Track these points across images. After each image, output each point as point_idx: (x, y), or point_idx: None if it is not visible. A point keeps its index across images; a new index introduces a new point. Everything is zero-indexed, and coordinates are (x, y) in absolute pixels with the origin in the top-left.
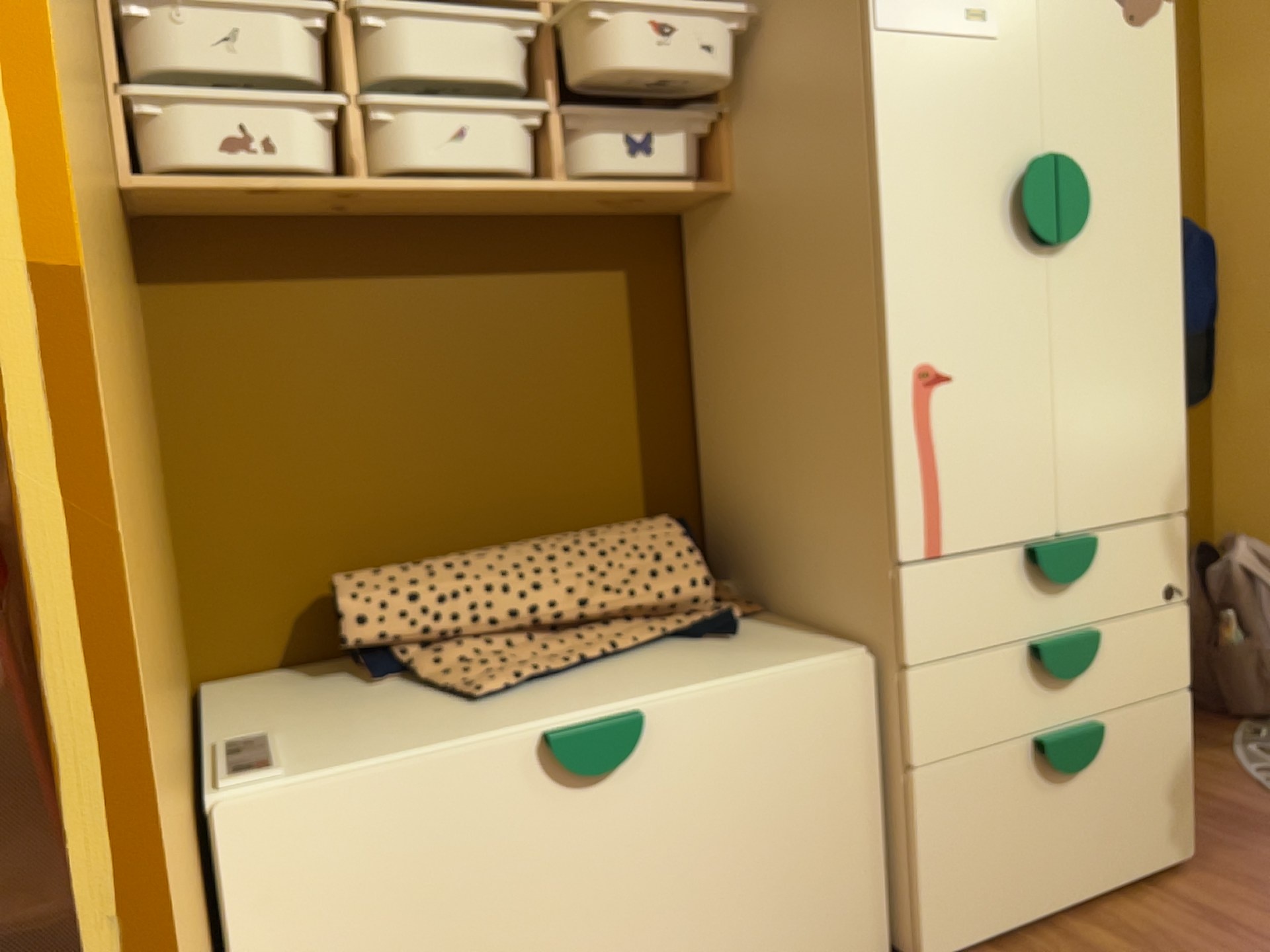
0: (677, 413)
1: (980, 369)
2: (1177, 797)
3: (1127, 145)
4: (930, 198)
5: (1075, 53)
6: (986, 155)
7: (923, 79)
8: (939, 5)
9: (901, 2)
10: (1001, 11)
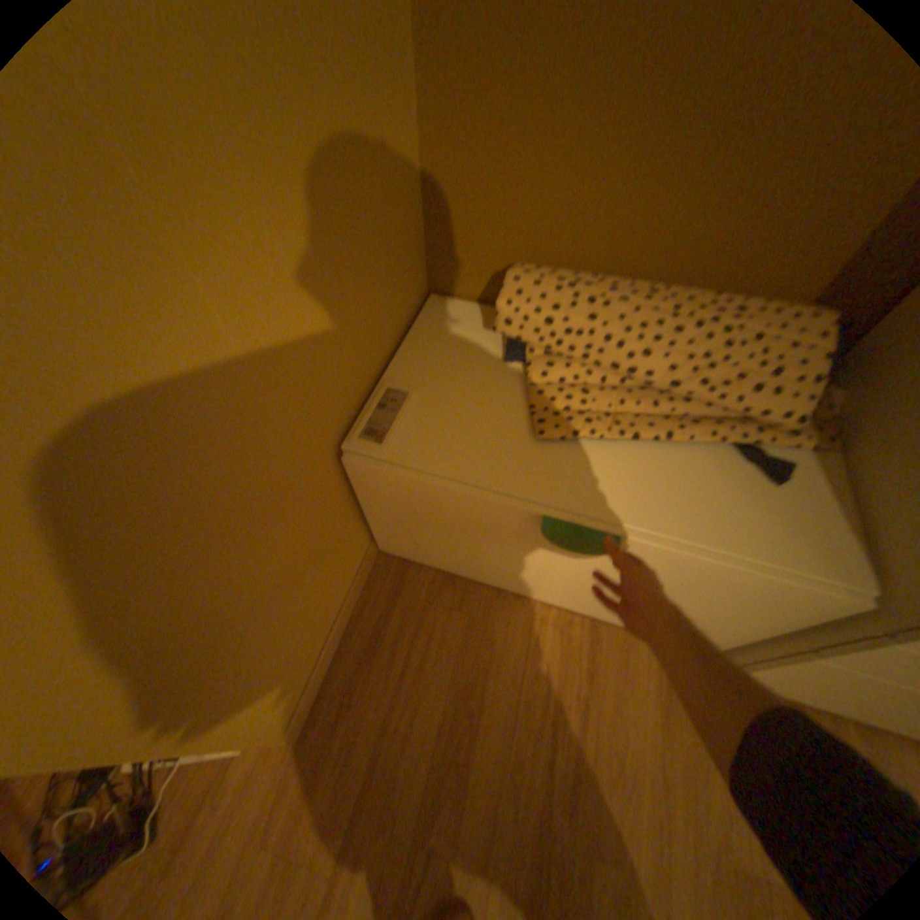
0: None
1: None
2: None
3: None
4: None
5: None
6: None
7: None
8: None
9: None
10: None
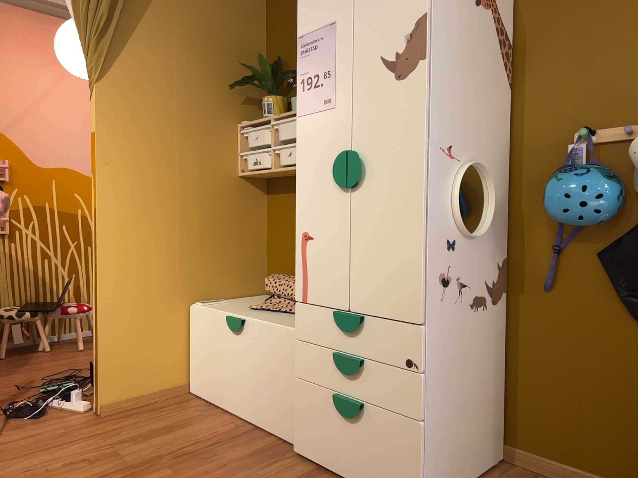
0: None
1: (321, 235)
2: (407, 475)
3: (392, 138)
4: (309, 171)
5: (367, 103)
6: (328, 153)
7: (309, 130)
8: (315, 102)
9: (304, 105)
10: (336, 96)
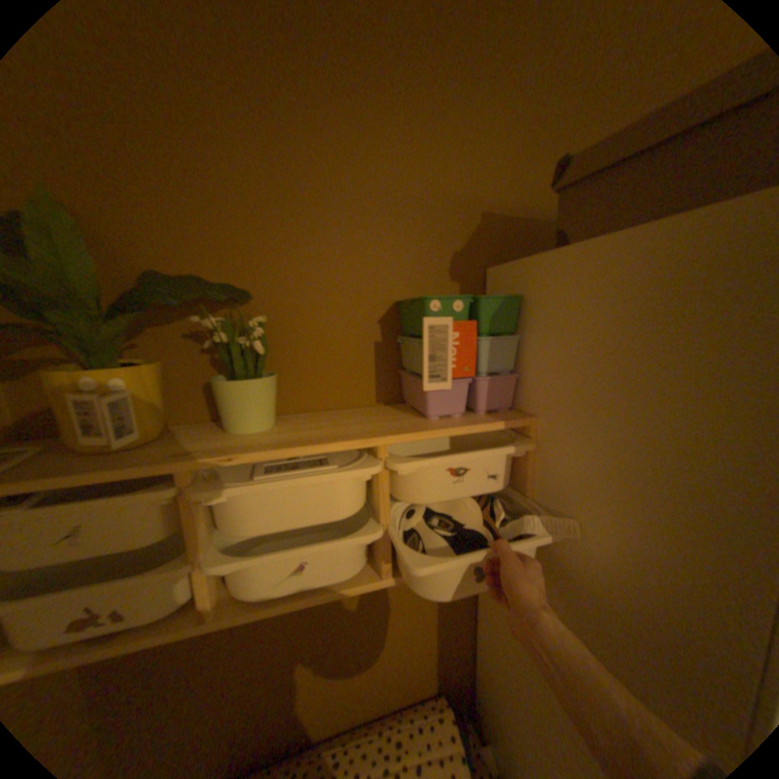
0: (461, 624)
1: None
2: None
3: None
4: None
5: None
6: None
7: None
8: None
9: None
10: None
